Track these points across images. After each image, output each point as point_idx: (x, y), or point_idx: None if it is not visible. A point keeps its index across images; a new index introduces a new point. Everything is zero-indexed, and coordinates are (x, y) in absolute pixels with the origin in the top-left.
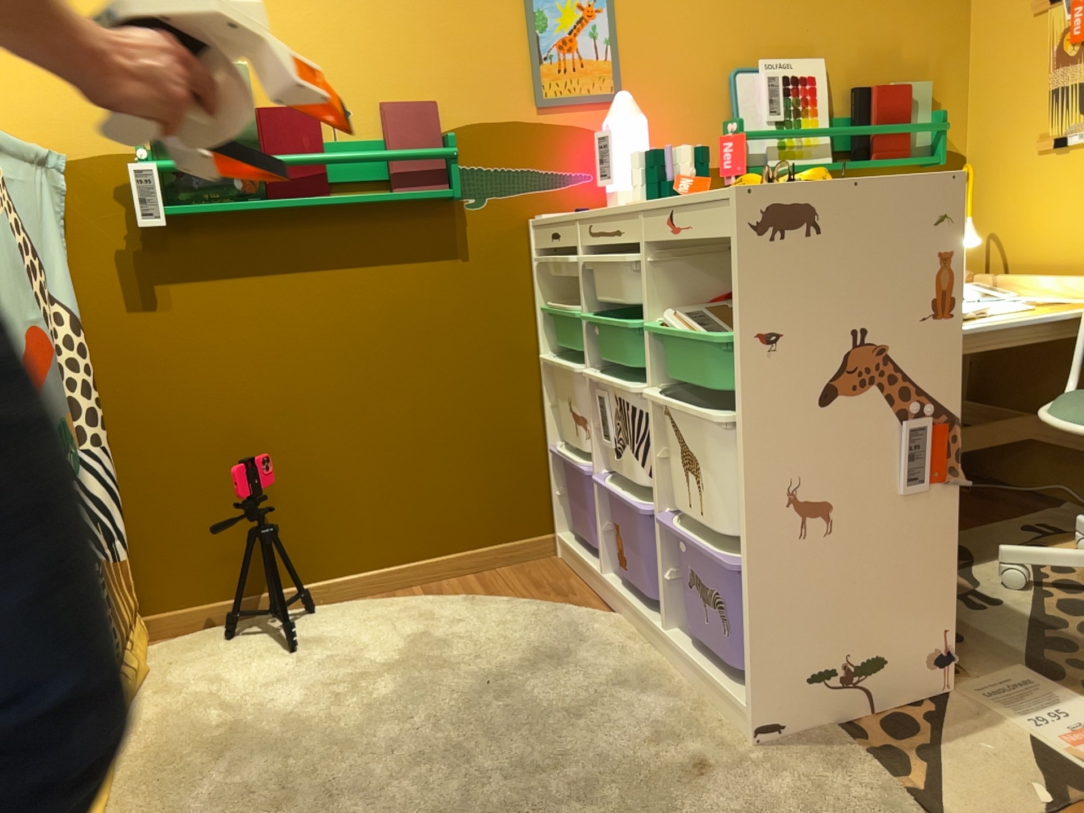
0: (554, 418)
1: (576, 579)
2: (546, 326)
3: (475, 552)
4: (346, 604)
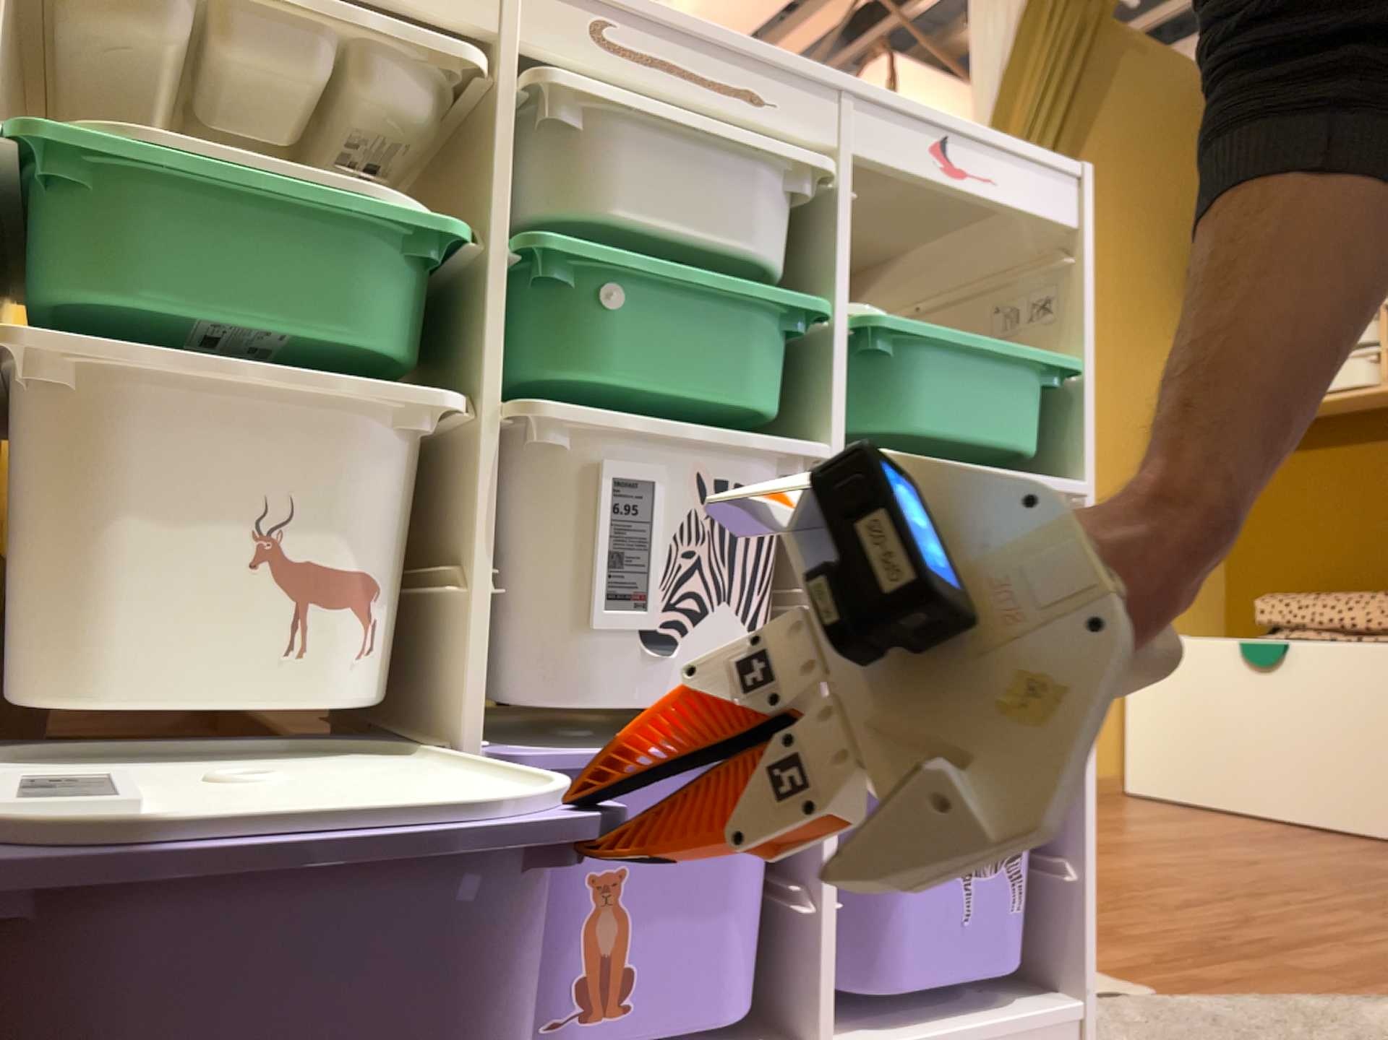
0: None
1: None
2: (7, 223)
3: None
4: None
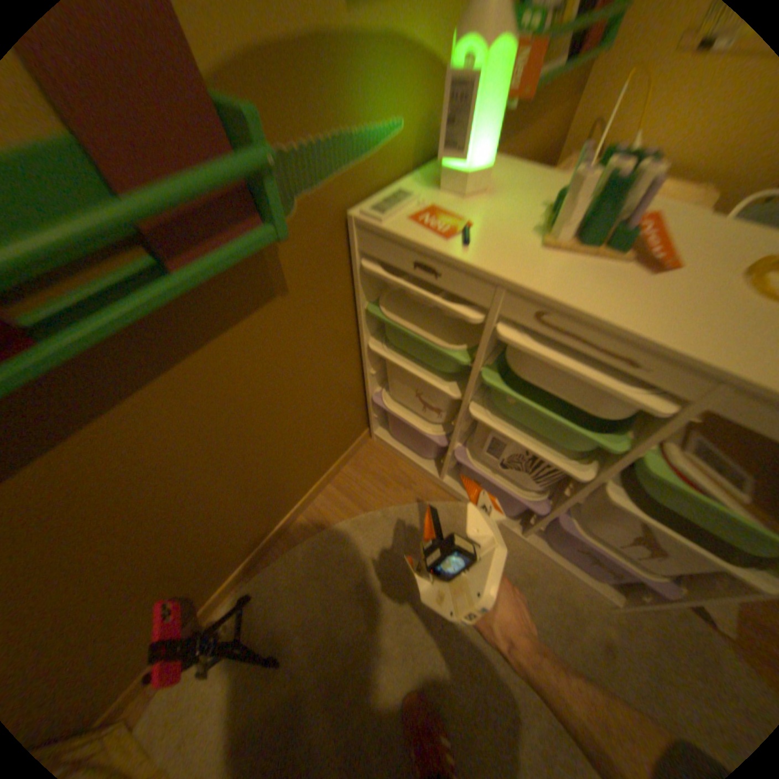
0: (373, 378)
1: (403, 463)
2: (368, 320)
3: (329, 472)
4: (266, 570)
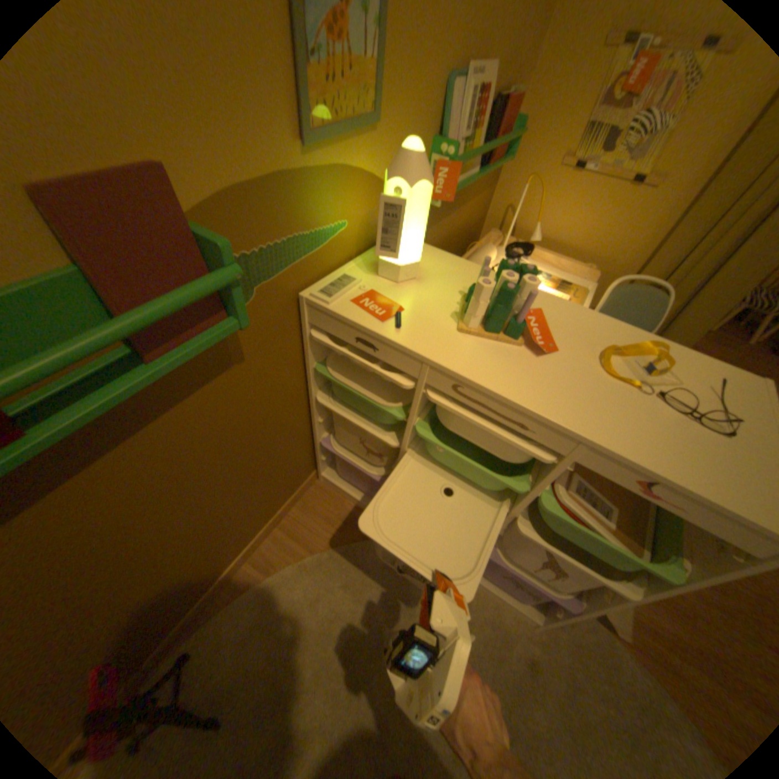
0: (320, 425)
1: (350, 503)
2: (316, 376)
3: (275, 517)
4: (208, 624)
